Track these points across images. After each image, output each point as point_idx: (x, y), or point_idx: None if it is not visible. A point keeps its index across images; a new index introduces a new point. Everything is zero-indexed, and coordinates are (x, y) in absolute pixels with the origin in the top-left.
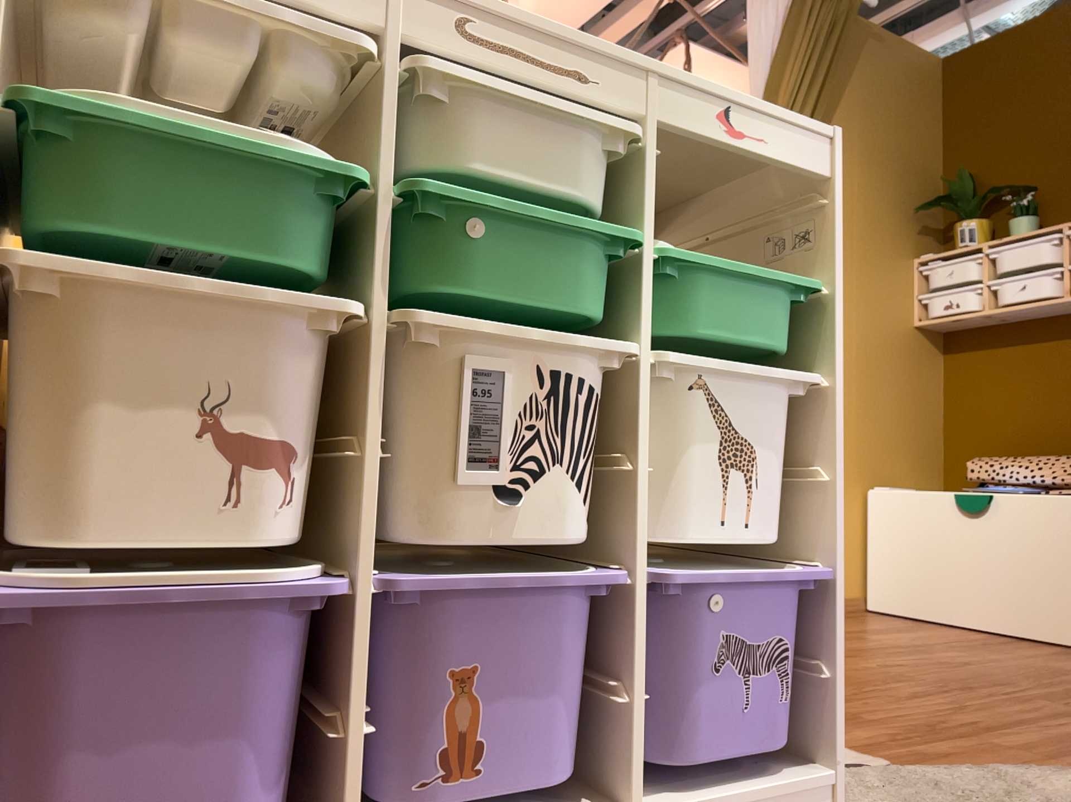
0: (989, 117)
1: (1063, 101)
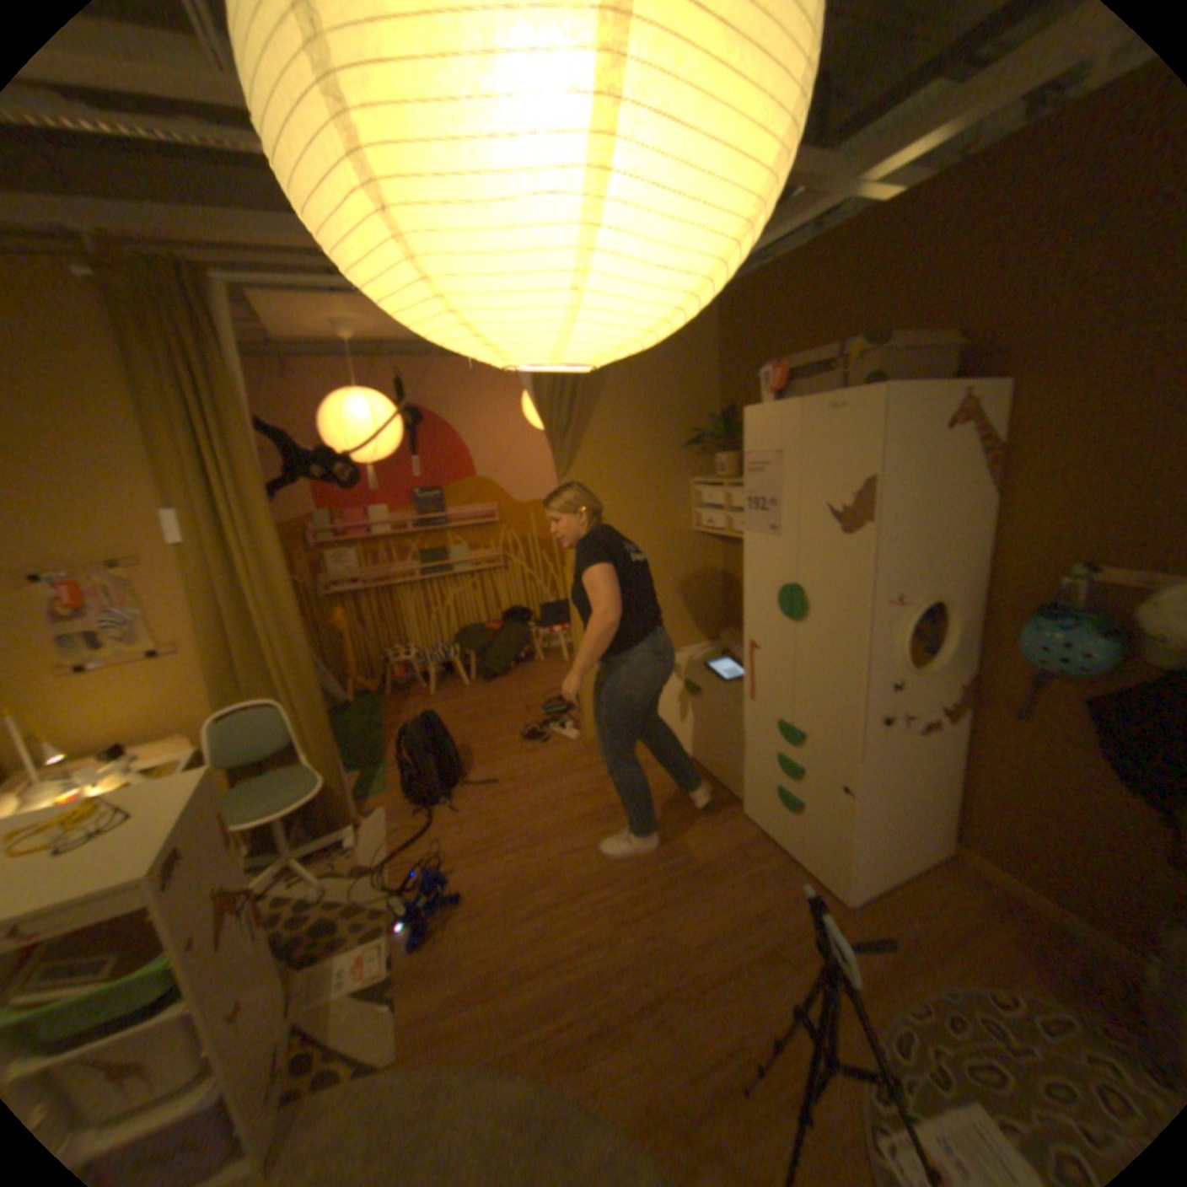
0: (750, 351)
1: (793, 348)
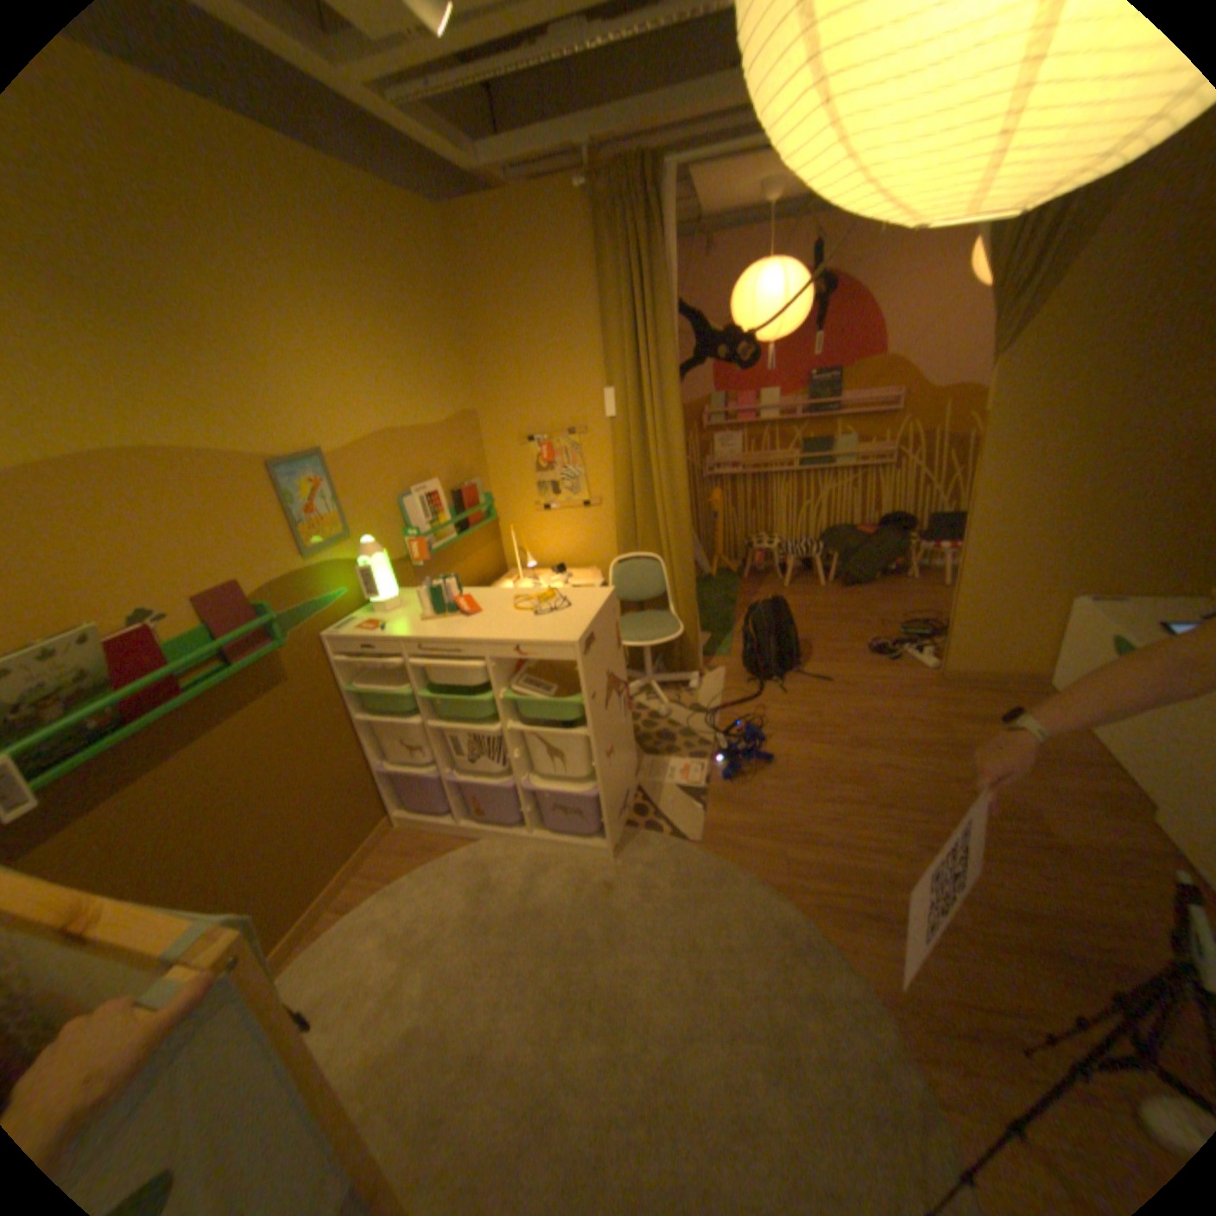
0: None
1: None
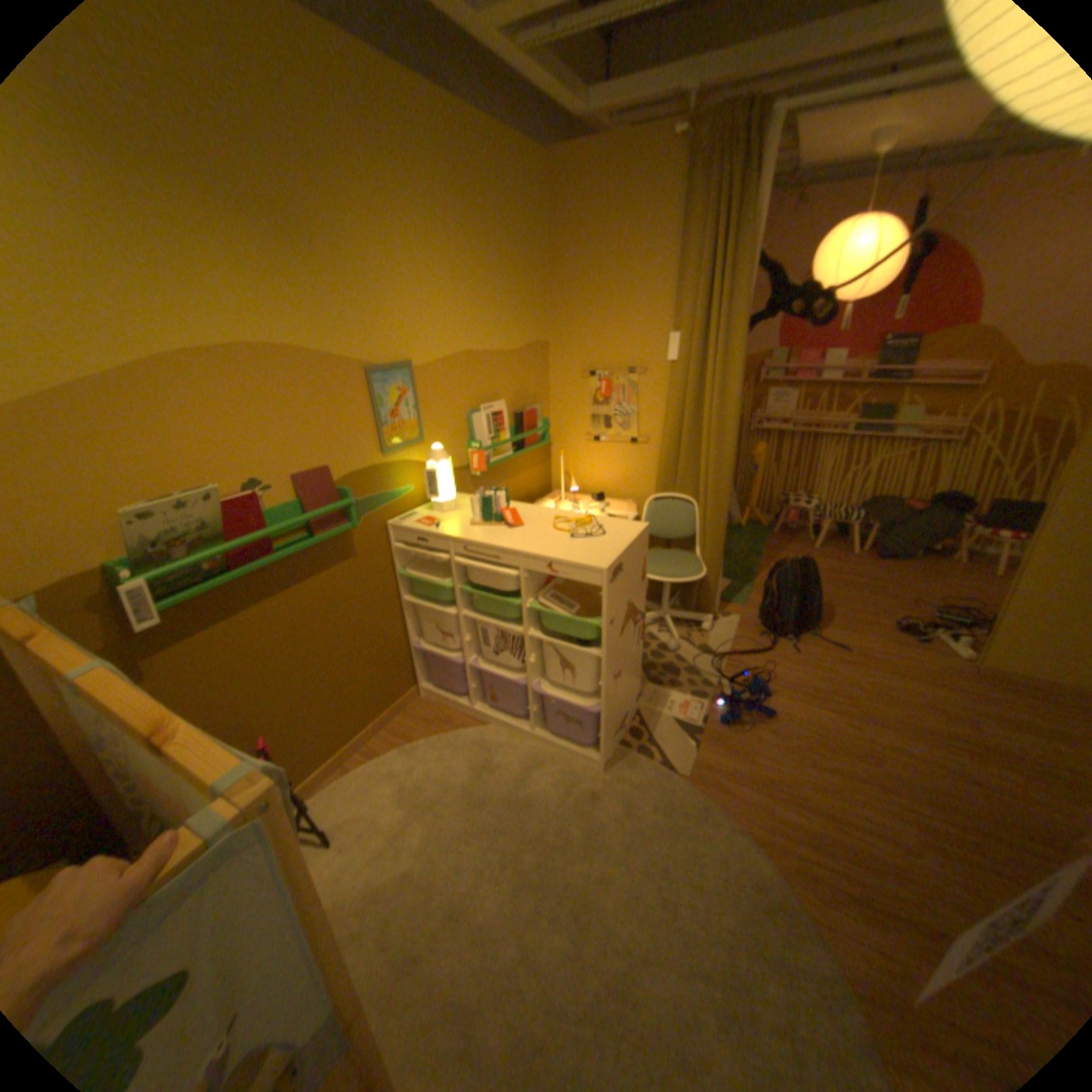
0: None
1: None
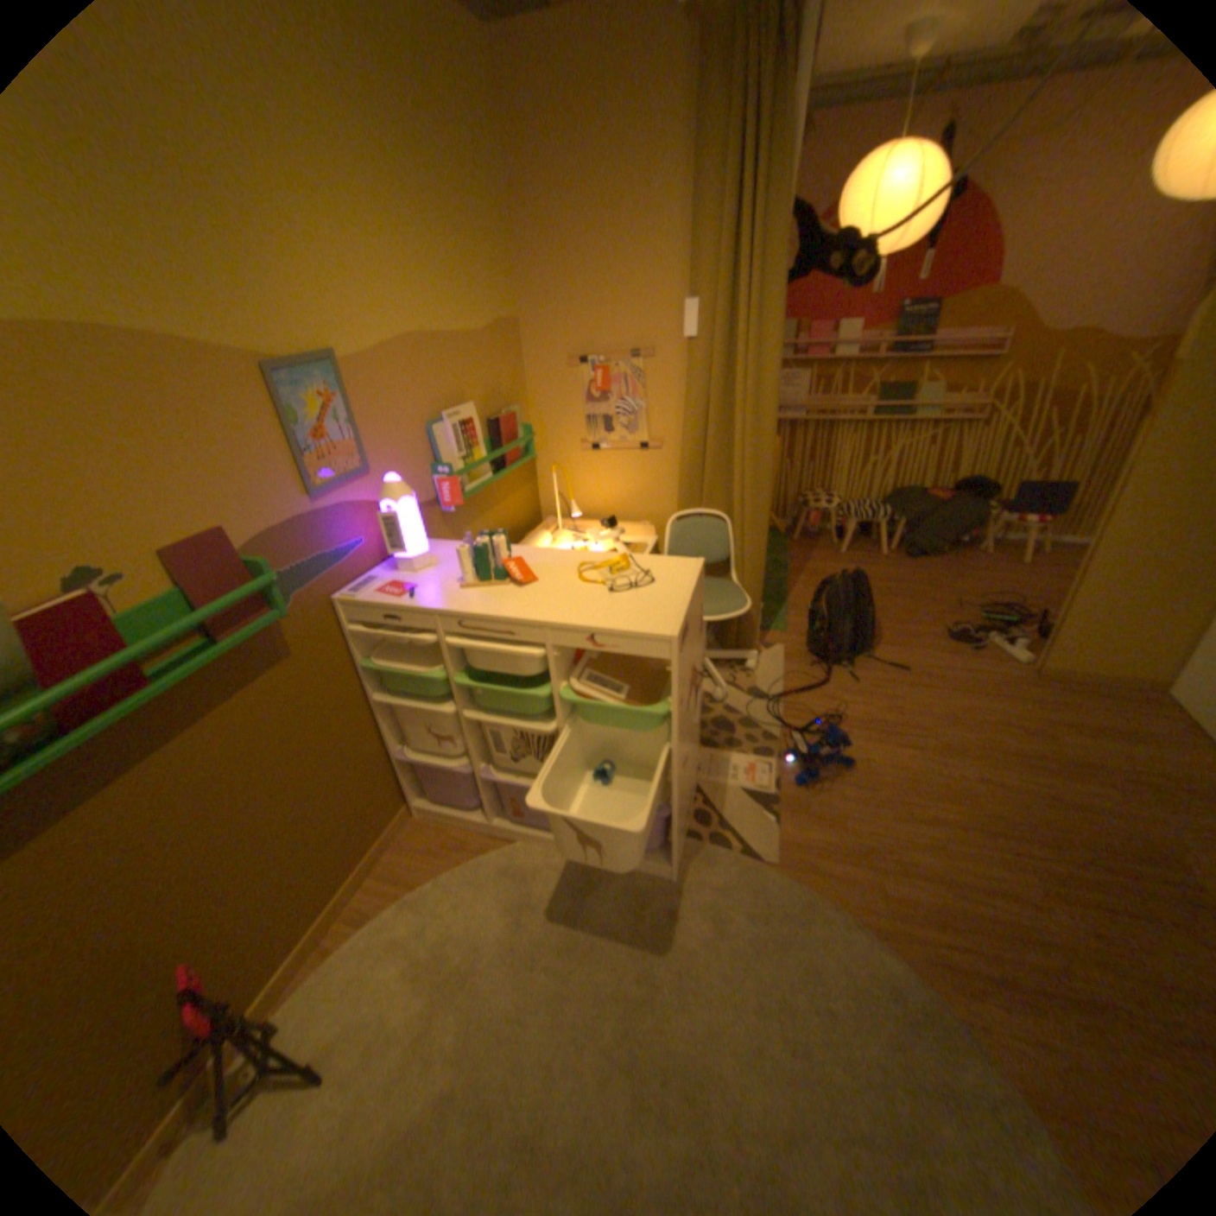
0: None
1: None
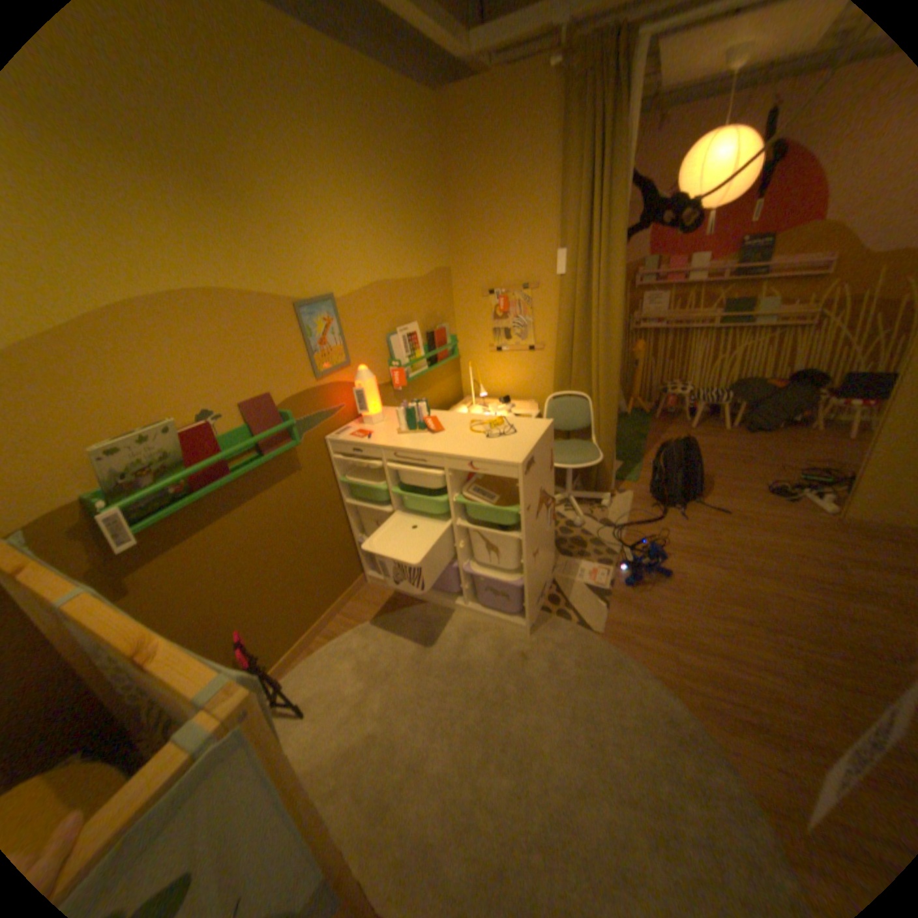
0: None
1: None
